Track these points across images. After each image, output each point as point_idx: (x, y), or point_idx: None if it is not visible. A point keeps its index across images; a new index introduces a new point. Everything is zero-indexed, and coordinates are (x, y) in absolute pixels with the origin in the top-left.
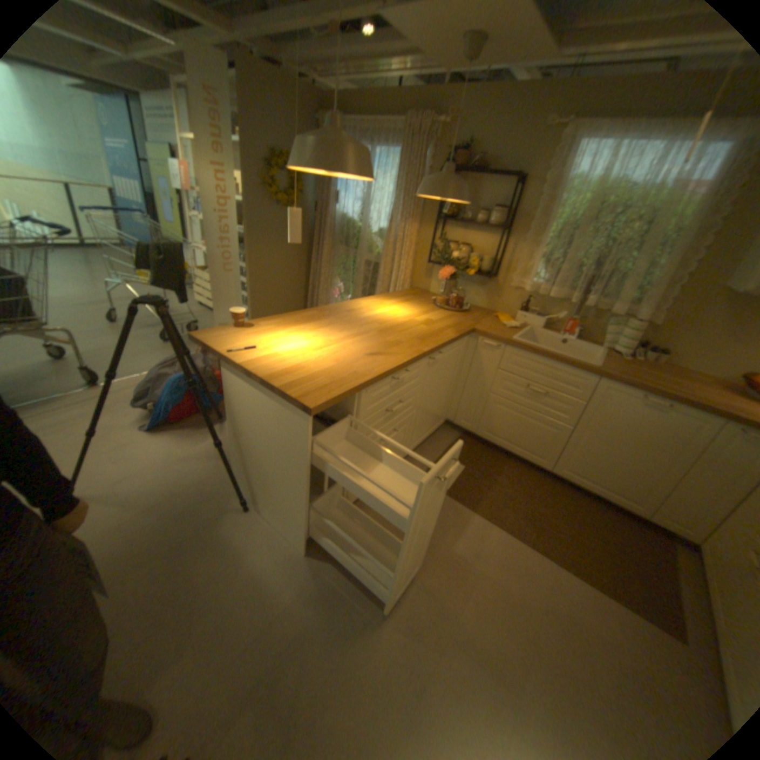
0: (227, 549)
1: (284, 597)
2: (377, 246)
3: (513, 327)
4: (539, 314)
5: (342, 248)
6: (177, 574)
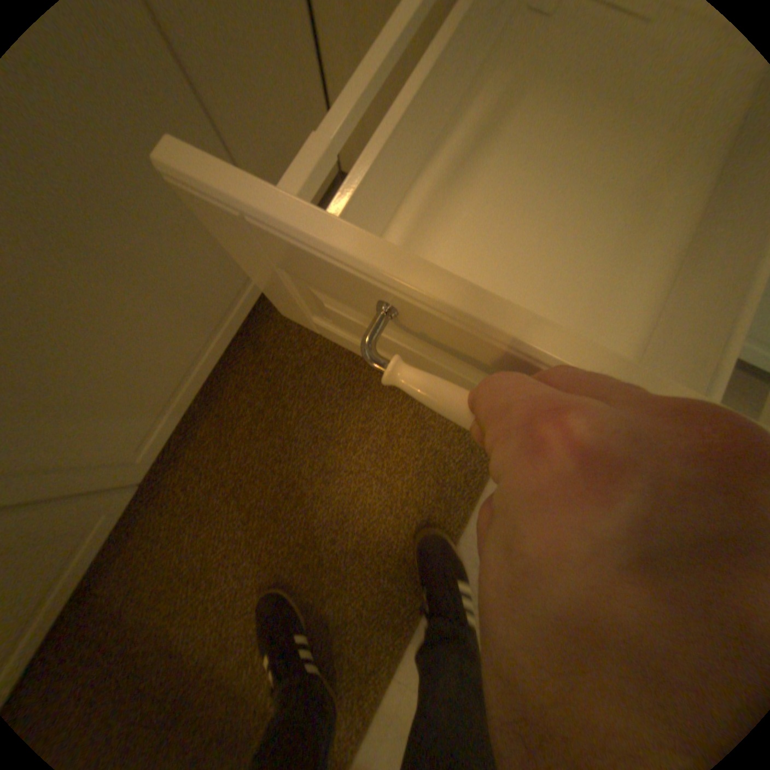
0: None
1: None
2: None
3: None
4: None
5: None
6: None
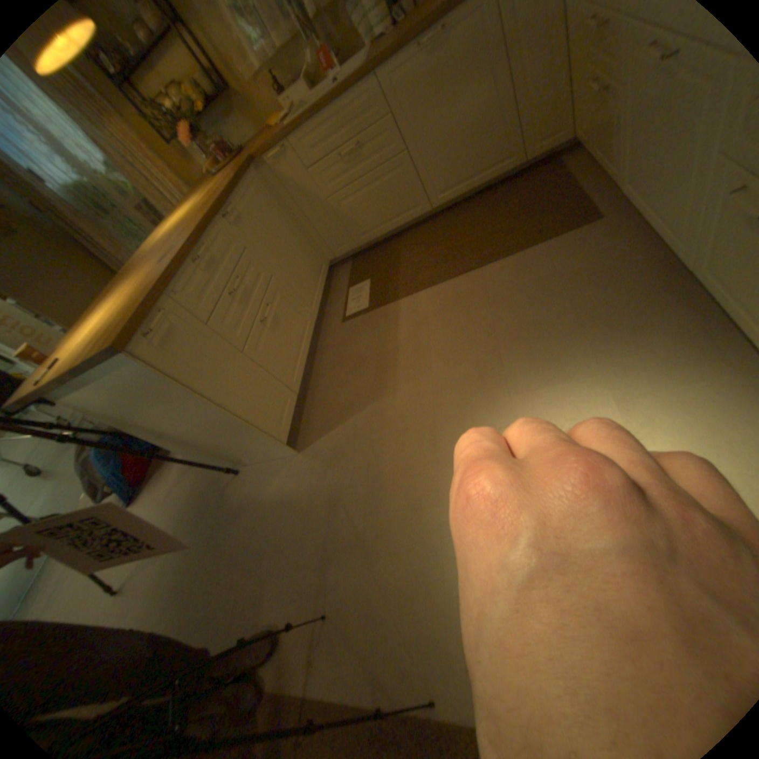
0: (243, 505)
1: (304, 488)
2: (124, 182)
3: (283, 117)
4: (294, 79)
5: (106, 220)
6: (223, 553)
